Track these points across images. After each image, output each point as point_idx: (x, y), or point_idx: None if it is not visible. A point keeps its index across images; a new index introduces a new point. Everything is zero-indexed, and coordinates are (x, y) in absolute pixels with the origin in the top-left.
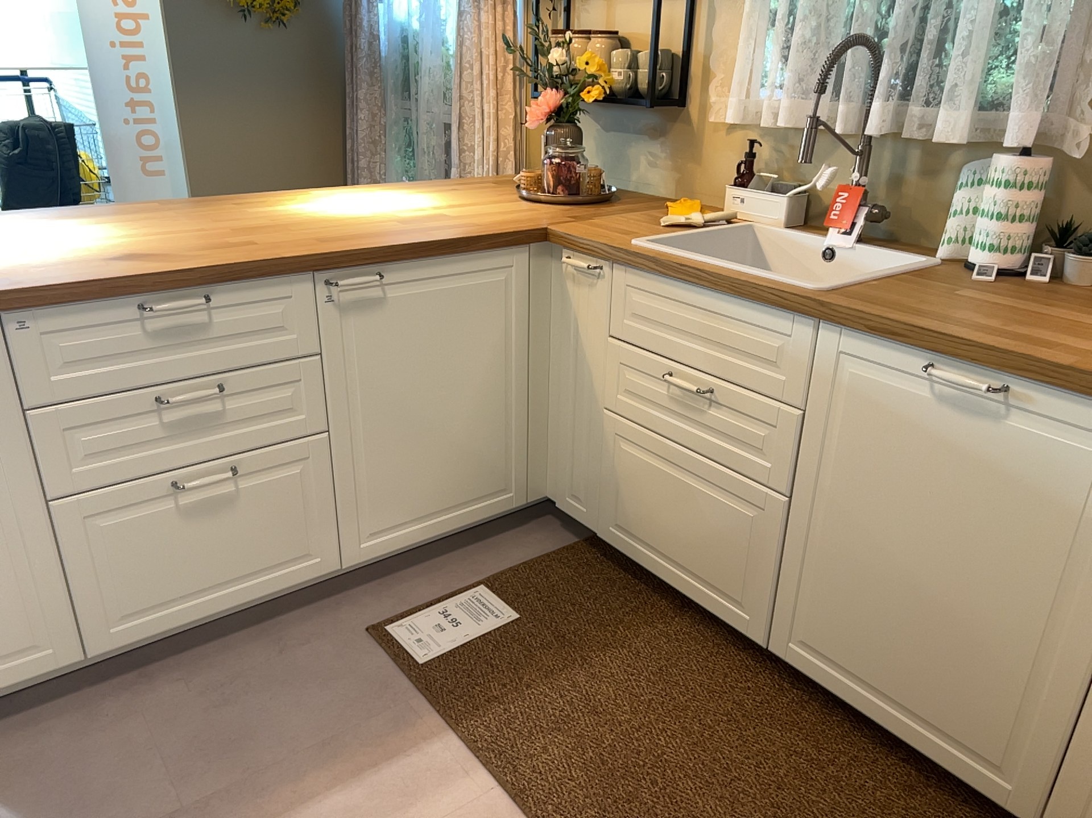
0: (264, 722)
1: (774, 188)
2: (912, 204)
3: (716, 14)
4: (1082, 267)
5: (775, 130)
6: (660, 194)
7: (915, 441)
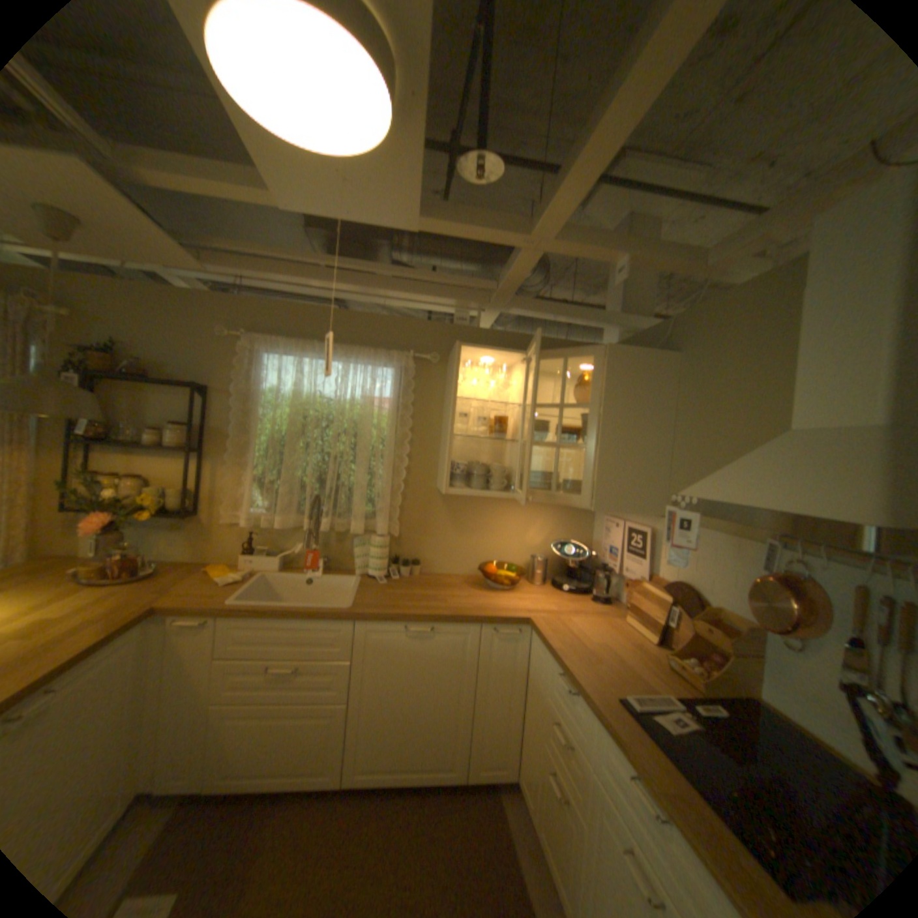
0: None
1: (269, 554)
2: (335, 553)
3: (219, 472)
4: (408, 571)
5: (262, 526)
6: (179, 561)
7: (403, 658)
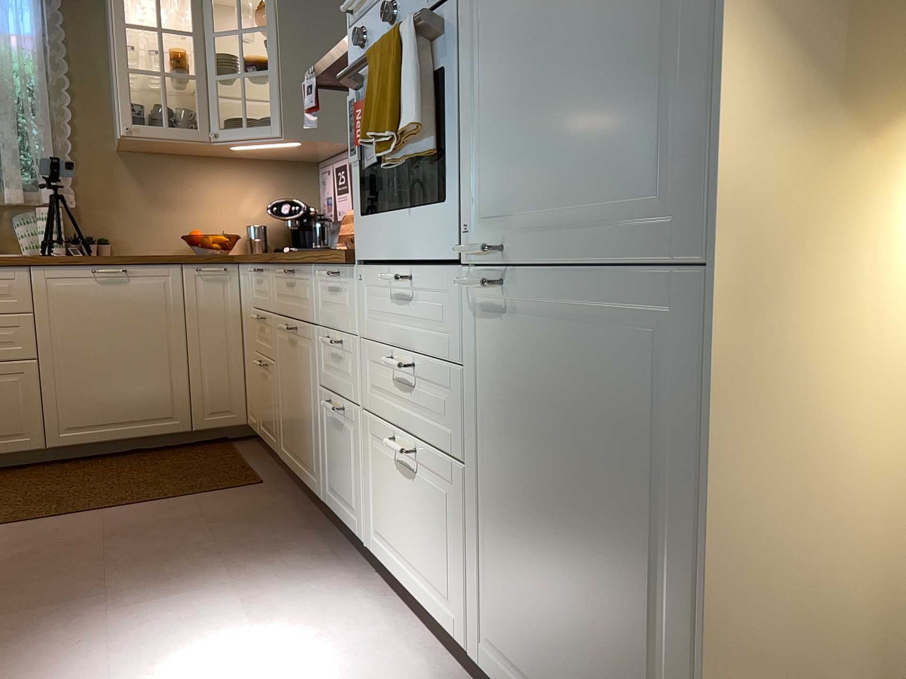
0: None
1: None
2: None
3: None
4: (94, 248)
5: None
6: None
7: (96, 303)
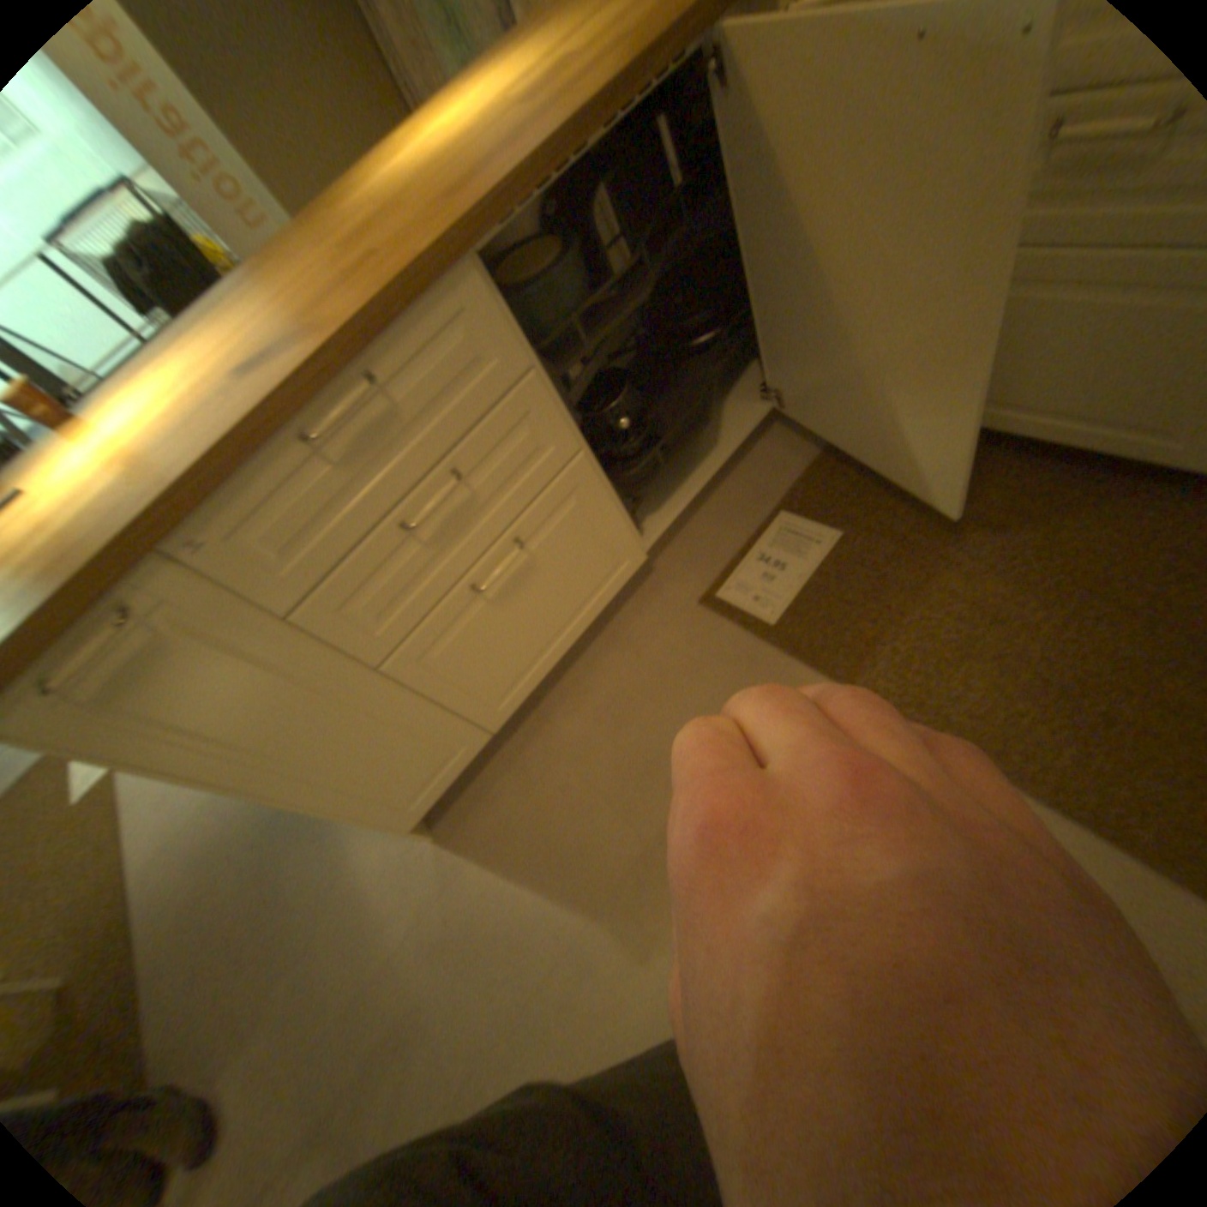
0: (663, 733)
1: None
2: None
3: None
4: None
5: None
6: None
7: None
